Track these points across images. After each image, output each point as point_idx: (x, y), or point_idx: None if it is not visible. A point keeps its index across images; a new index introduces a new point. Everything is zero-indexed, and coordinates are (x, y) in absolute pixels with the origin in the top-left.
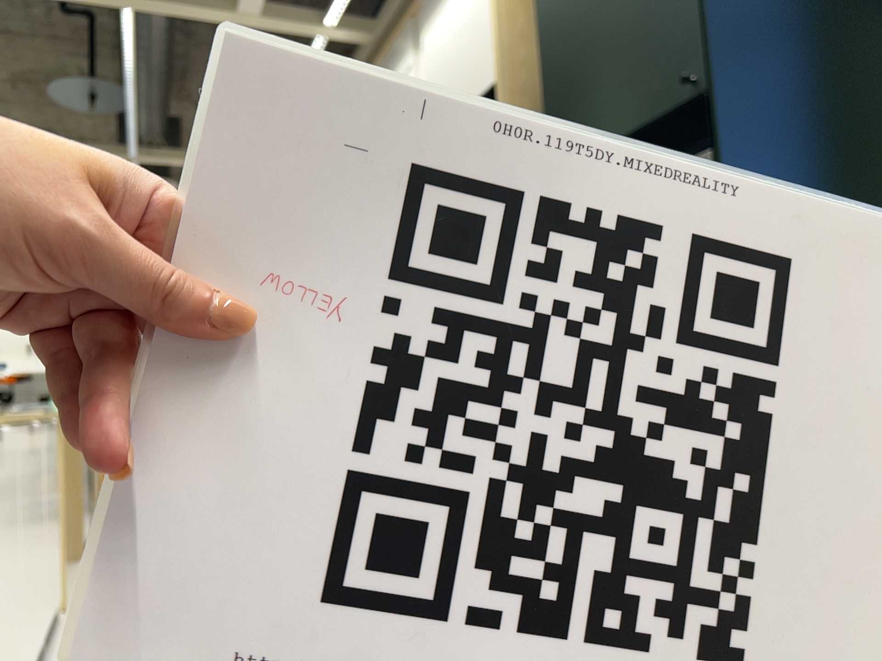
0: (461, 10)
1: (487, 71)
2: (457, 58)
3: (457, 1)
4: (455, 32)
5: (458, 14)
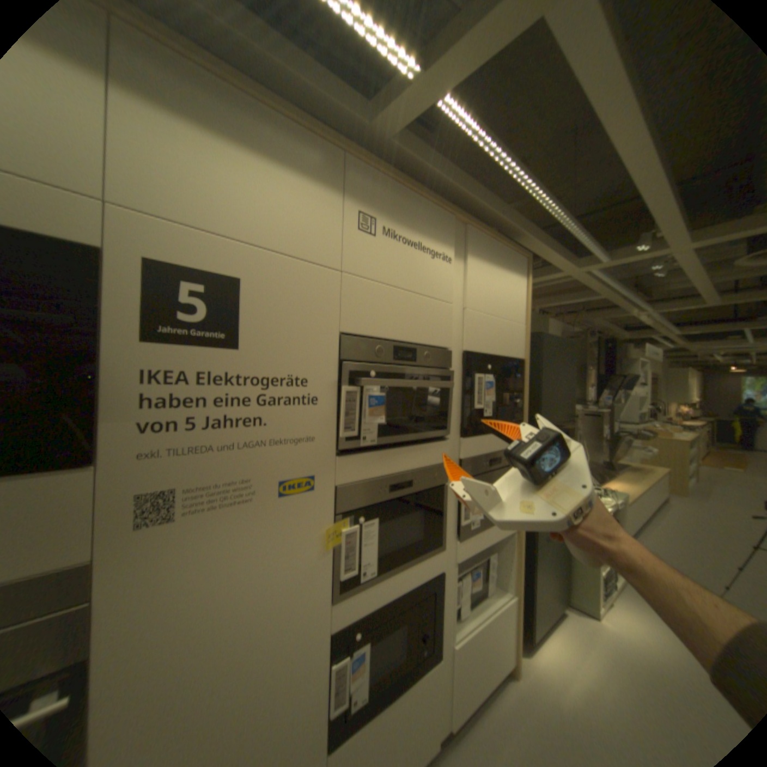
0: (505, 289)
1: (518, 347)
2: (498, 315)
3: (503, 279)
4: (499, 296)
5: (503, 288)
